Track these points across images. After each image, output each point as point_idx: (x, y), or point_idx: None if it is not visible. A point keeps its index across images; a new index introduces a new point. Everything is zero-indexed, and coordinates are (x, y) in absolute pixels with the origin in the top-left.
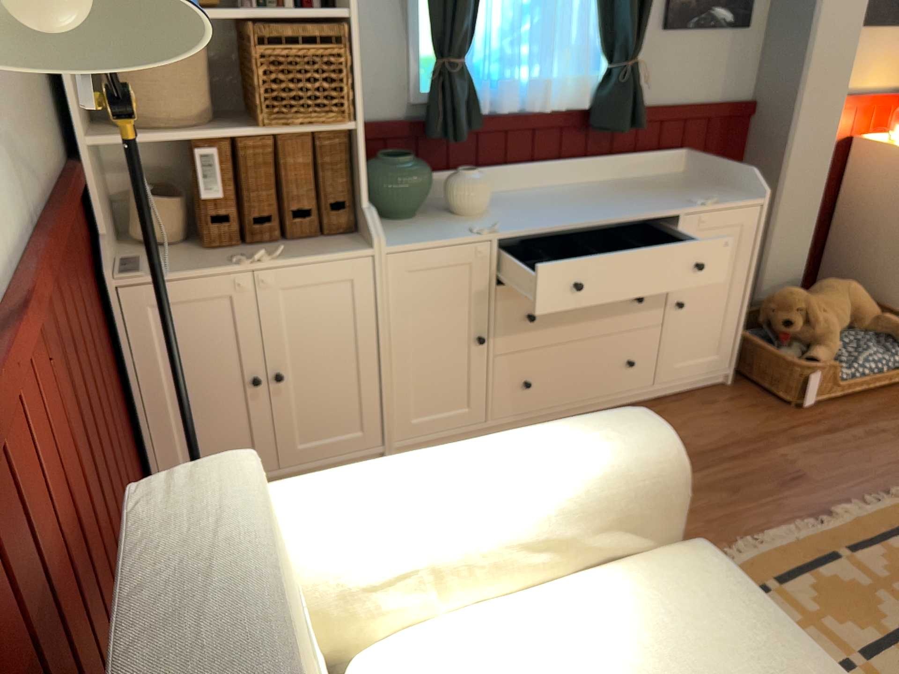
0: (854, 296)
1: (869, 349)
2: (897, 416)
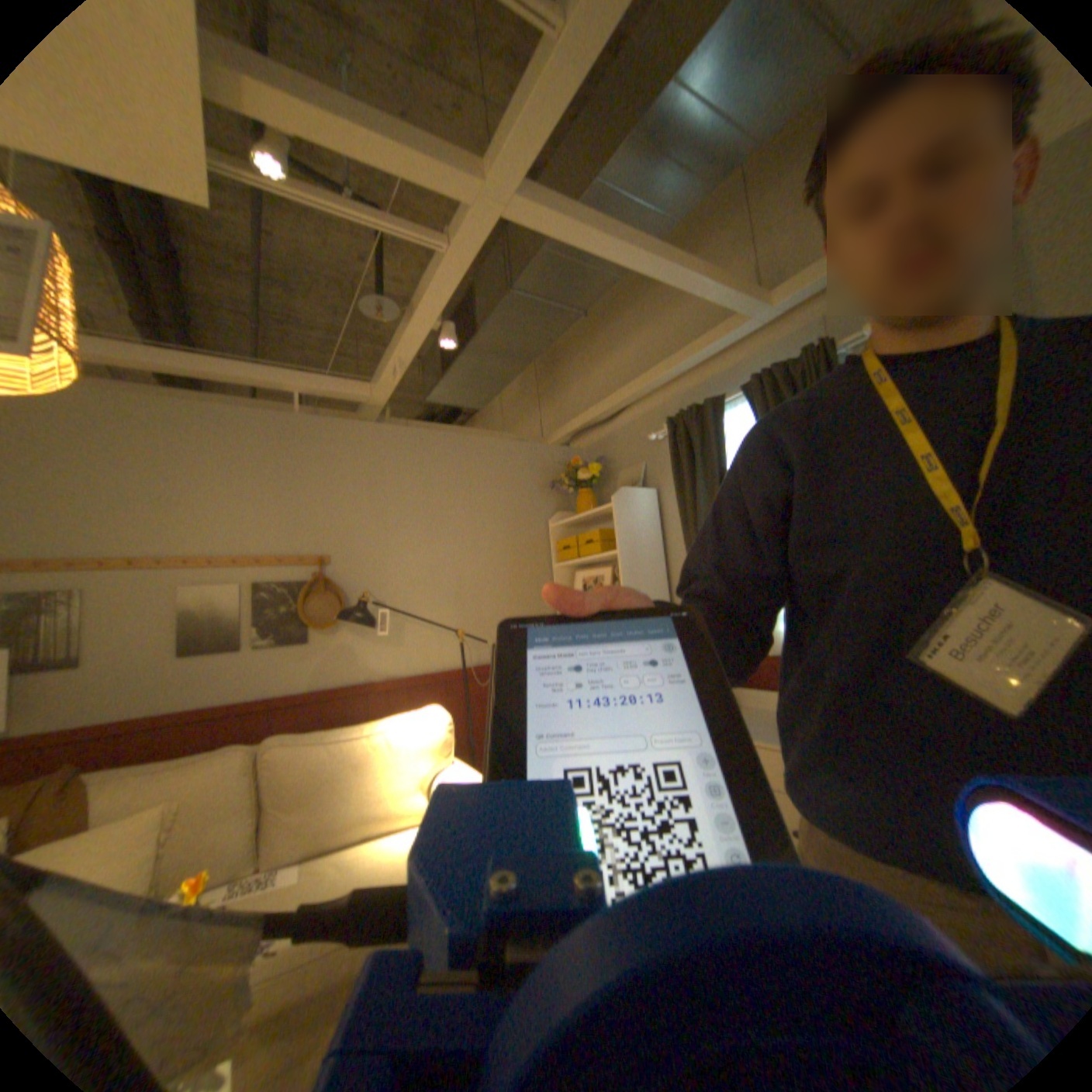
0: None
1: None
2: None
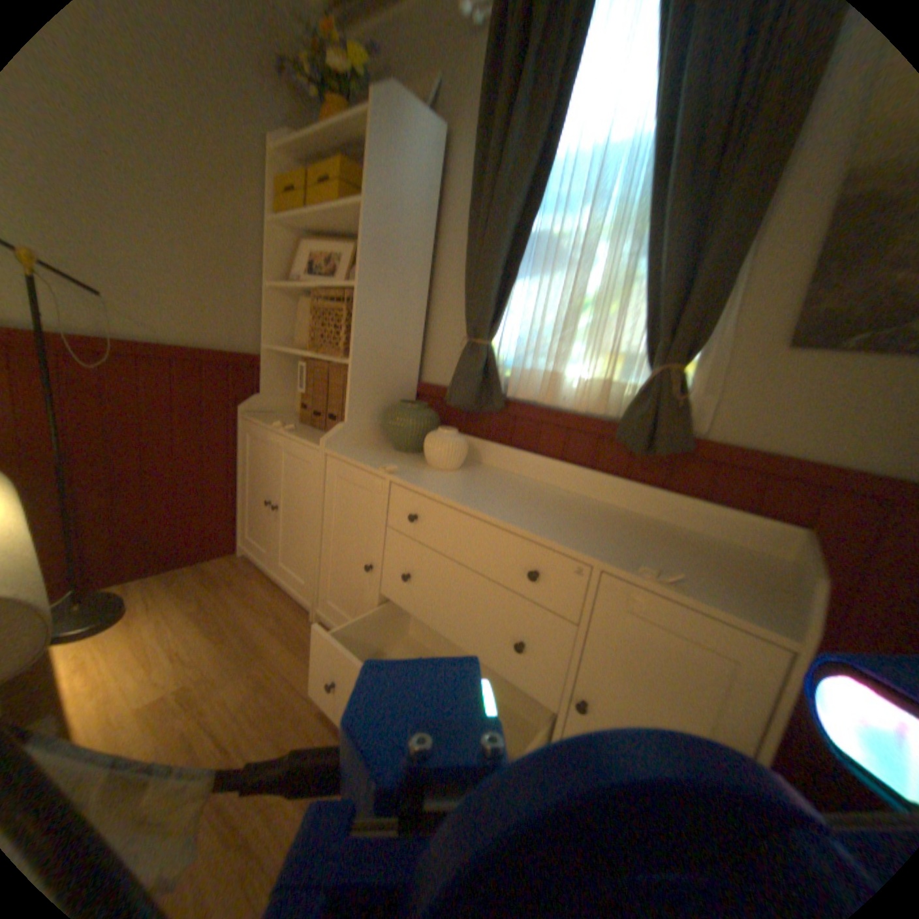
0: None
1: None
2: None
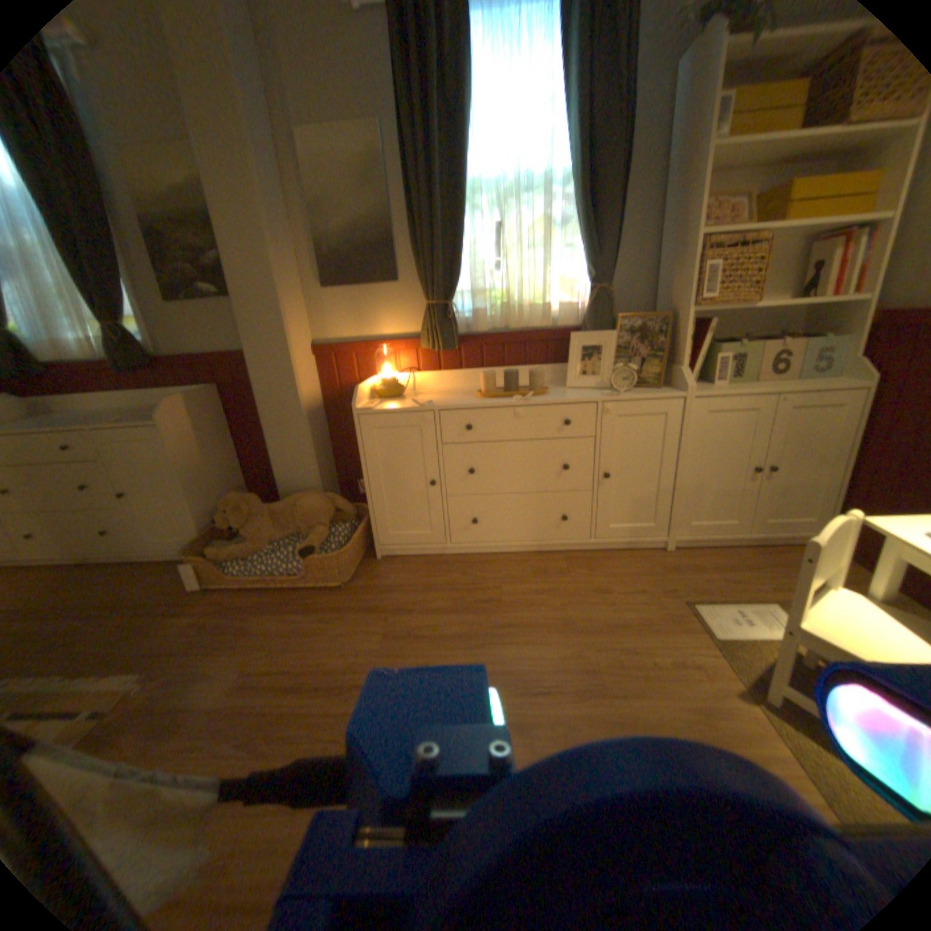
0: (298, 506)
1: (274, 552)
2: (242, 614)
